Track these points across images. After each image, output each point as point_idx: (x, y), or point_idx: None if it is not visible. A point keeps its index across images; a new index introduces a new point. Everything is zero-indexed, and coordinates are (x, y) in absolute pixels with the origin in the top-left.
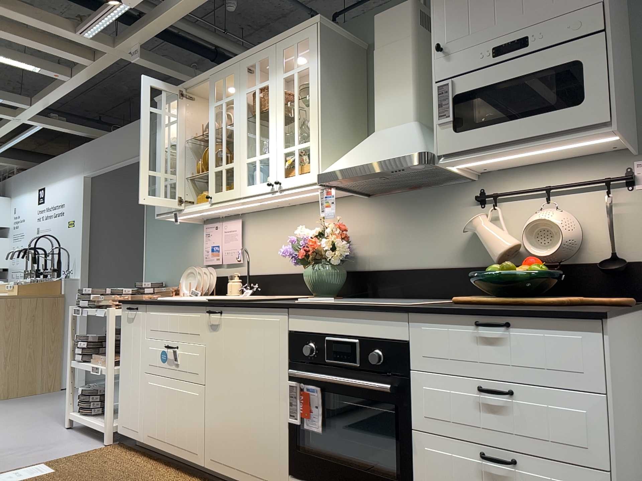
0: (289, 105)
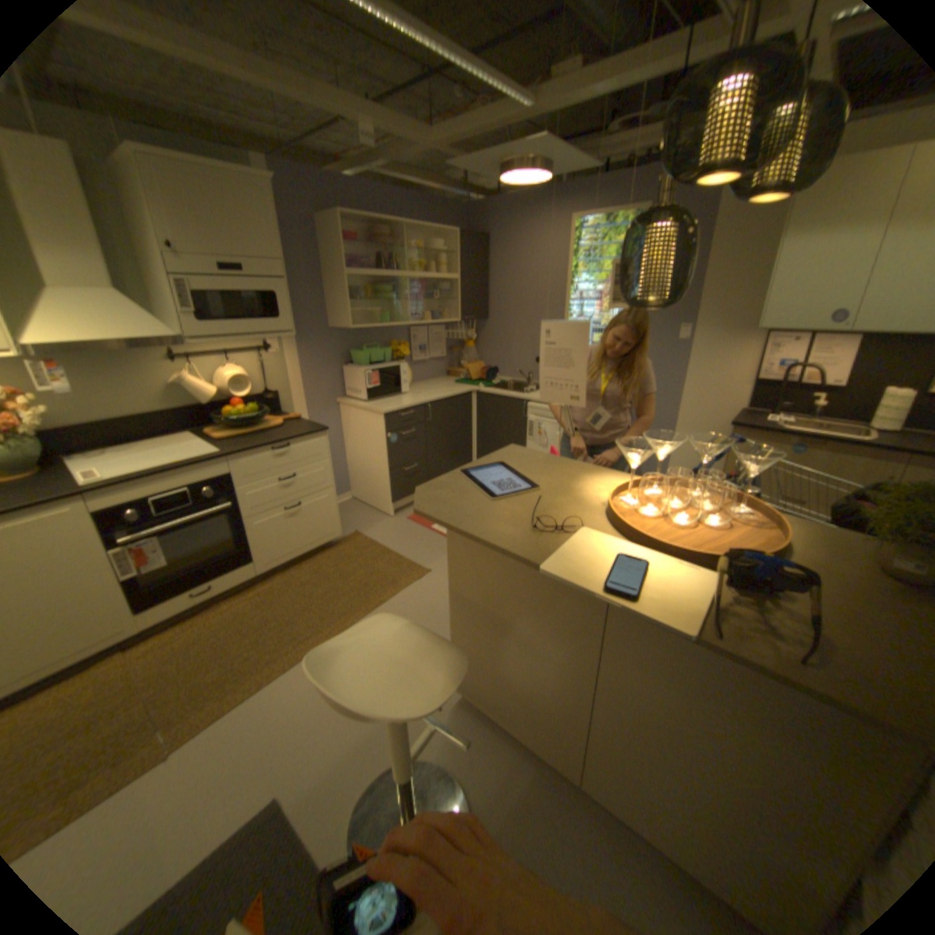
0: None
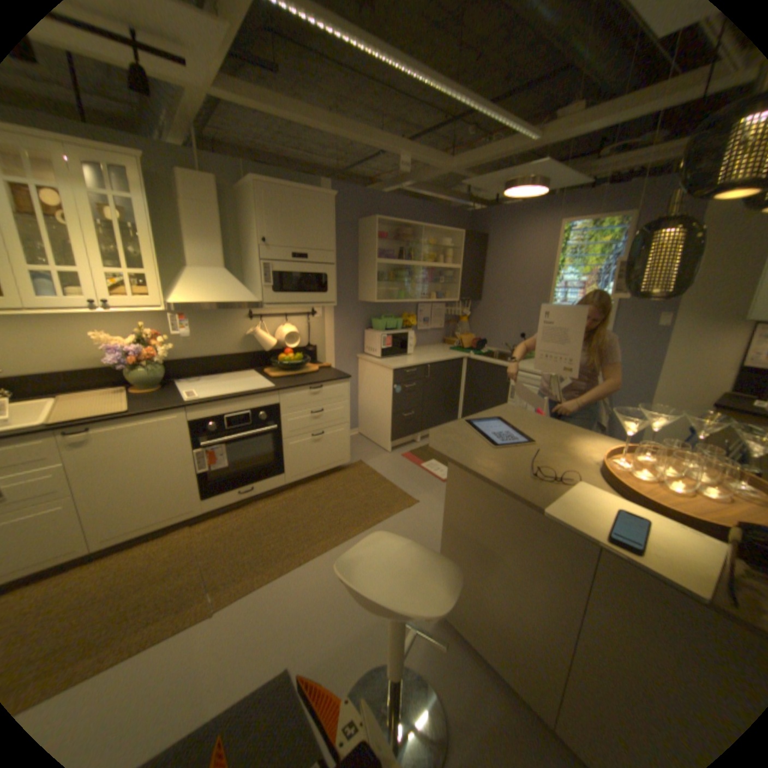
0: (100, 224)
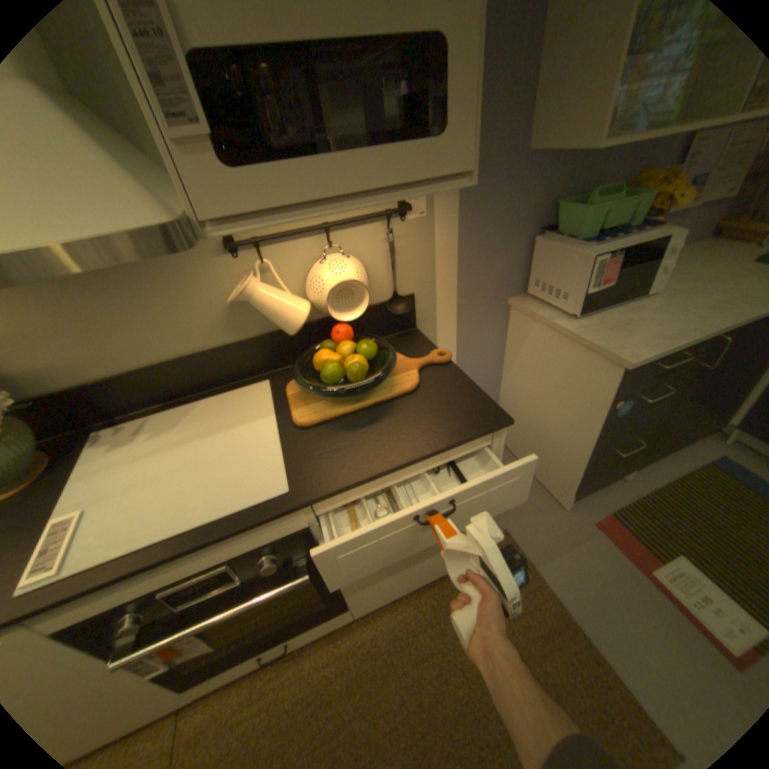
0: None
